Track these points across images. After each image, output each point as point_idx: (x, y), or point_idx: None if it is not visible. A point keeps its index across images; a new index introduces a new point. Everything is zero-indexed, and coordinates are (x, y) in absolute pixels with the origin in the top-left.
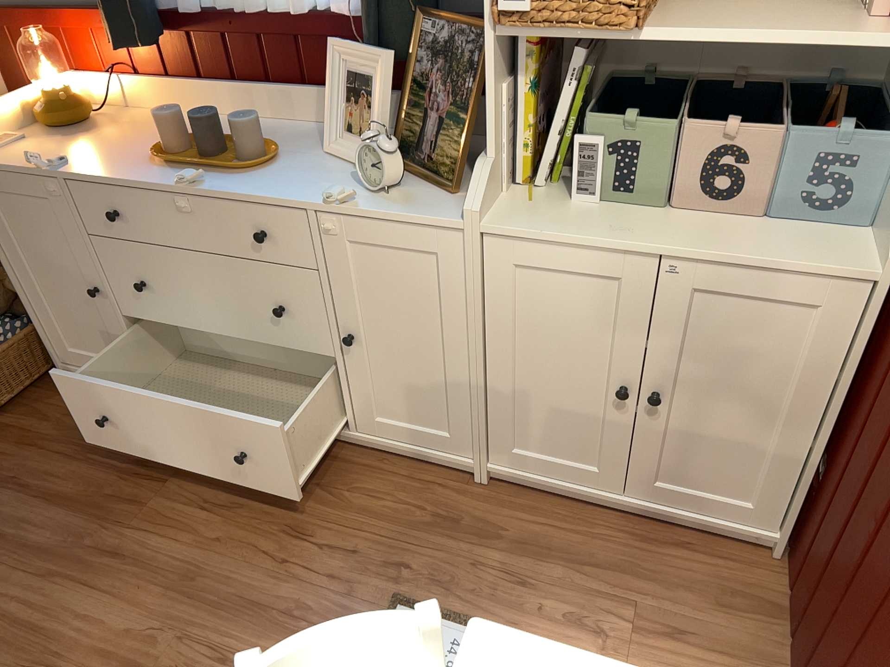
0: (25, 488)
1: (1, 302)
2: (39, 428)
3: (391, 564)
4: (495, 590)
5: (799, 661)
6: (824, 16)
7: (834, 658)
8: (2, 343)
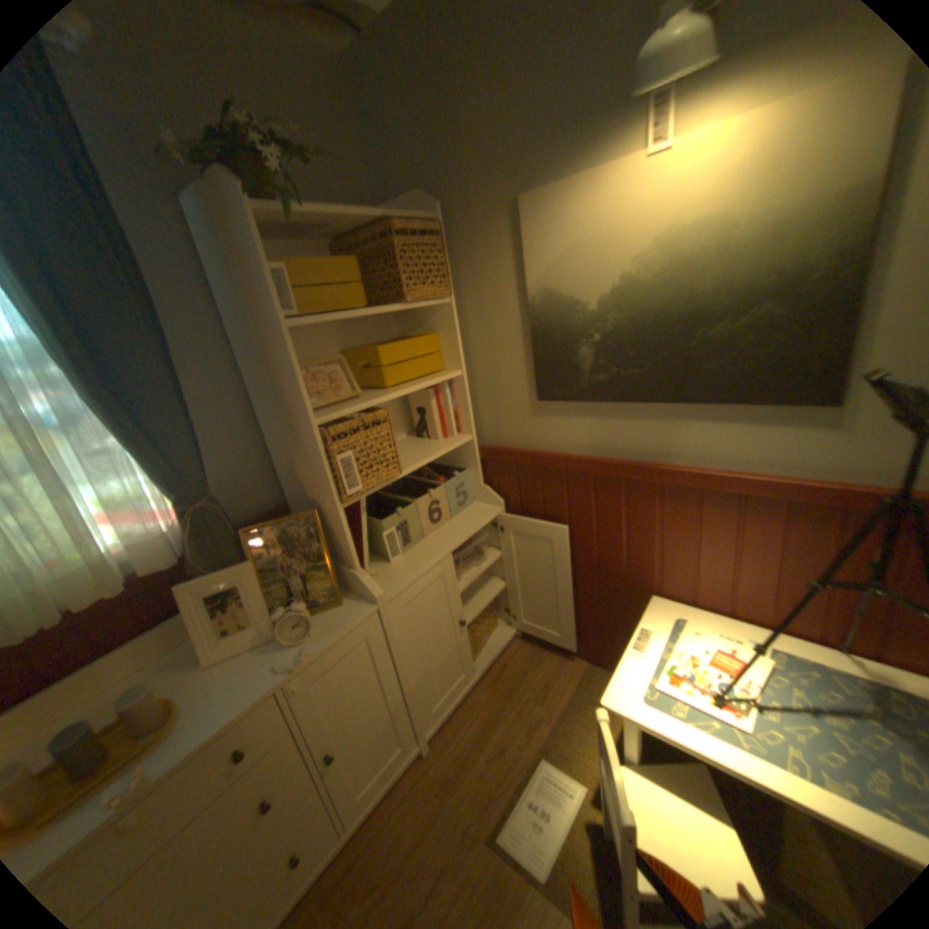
0: None
1: None
2: None
3: (464, 844)
4: (505, 772)
5: (577, 644)
6: (420, 443)
7: (597, 619)
8: None
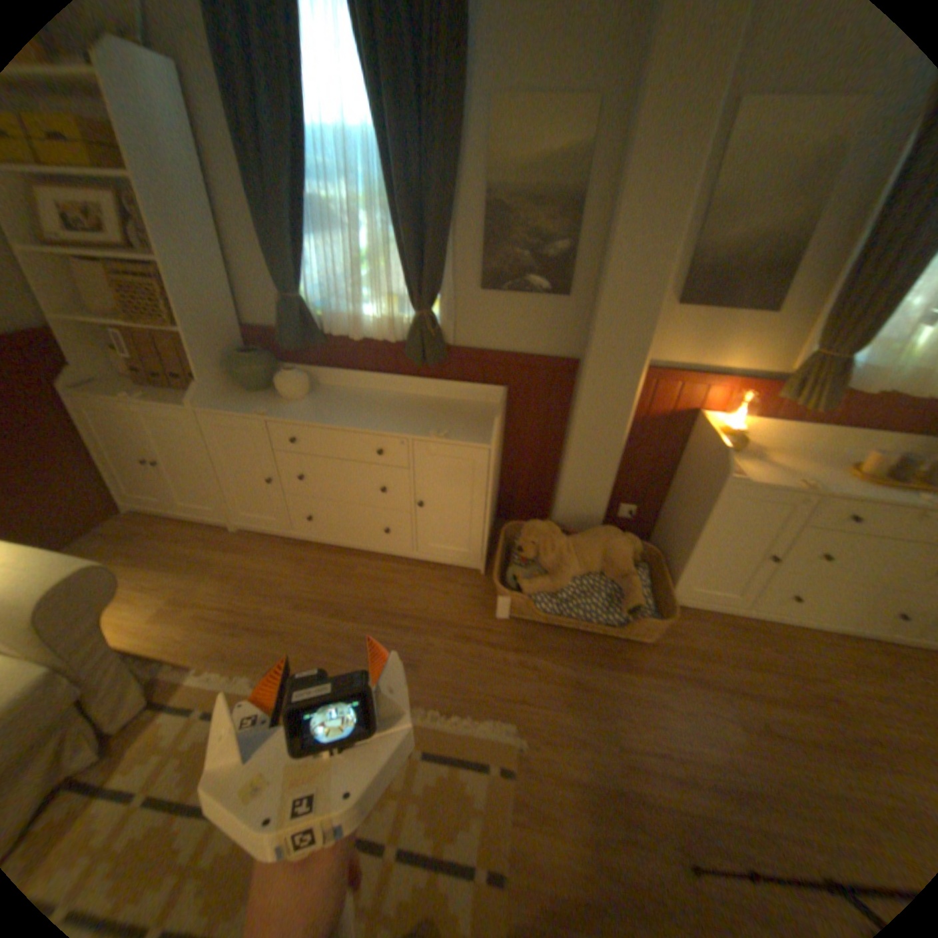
0: (750, 700)
1: (633, 557)
2: (693, 649)
3: None
4: None
5: None
6: None
7: None
8: (646, 588)
